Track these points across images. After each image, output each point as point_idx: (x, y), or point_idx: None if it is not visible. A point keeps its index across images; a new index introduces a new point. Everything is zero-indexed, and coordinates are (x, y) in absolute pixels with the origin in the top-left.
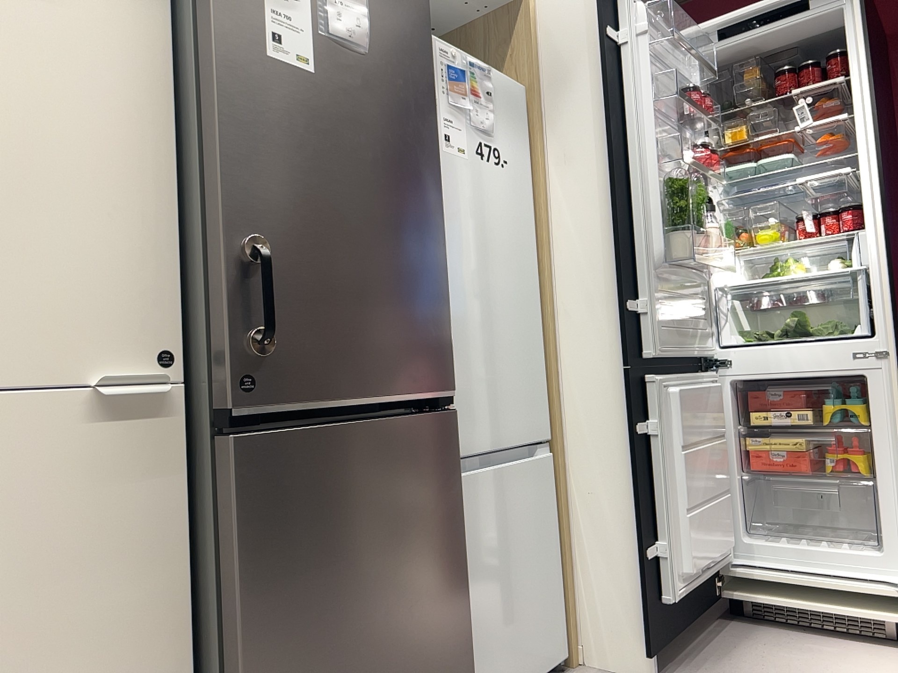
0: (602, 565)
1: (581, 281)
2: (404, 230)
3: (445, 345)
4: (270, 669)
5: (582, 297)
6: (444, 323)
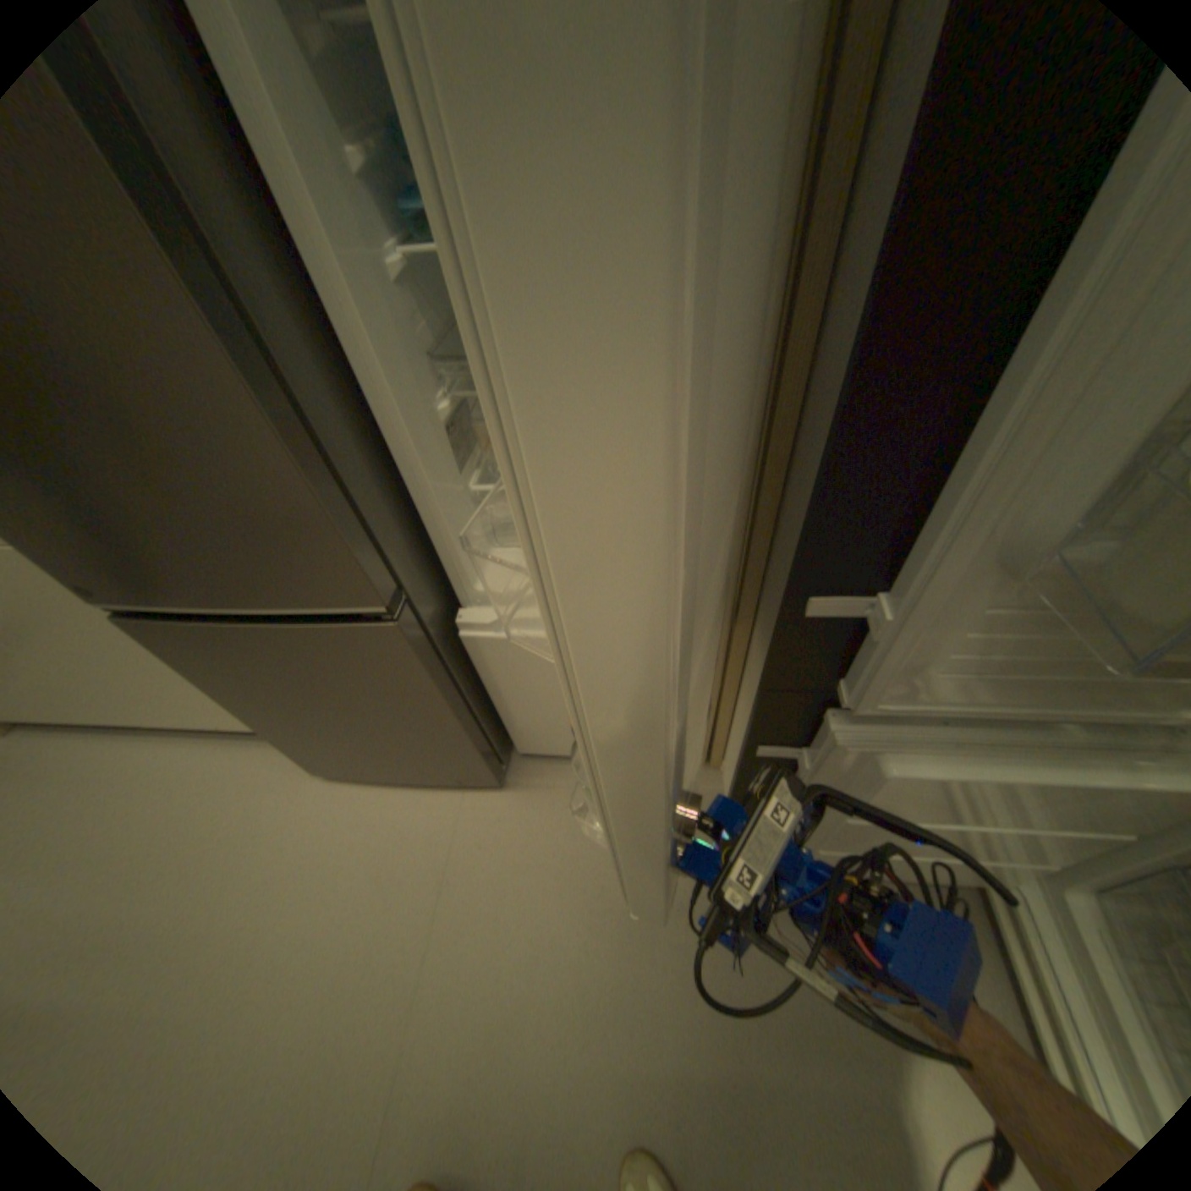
0: (735, 756)
1: (823, 431)
2: (143, 419)
3: (337, 562)
4: (251, 717)
5: (812, 470)
6: (321, 538)
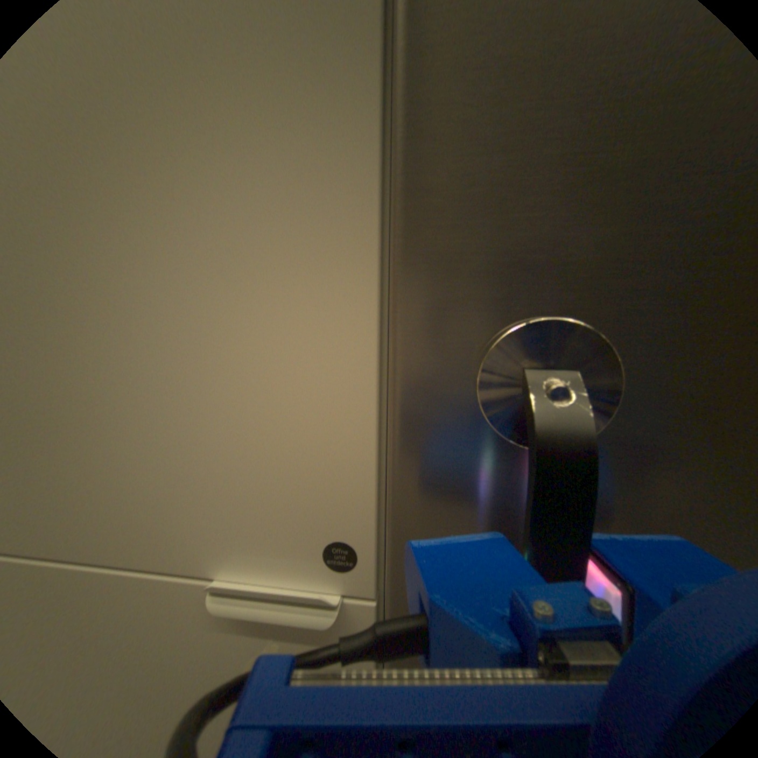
0: None
1: None
2: None
3: None
4: None
5: None
6: None
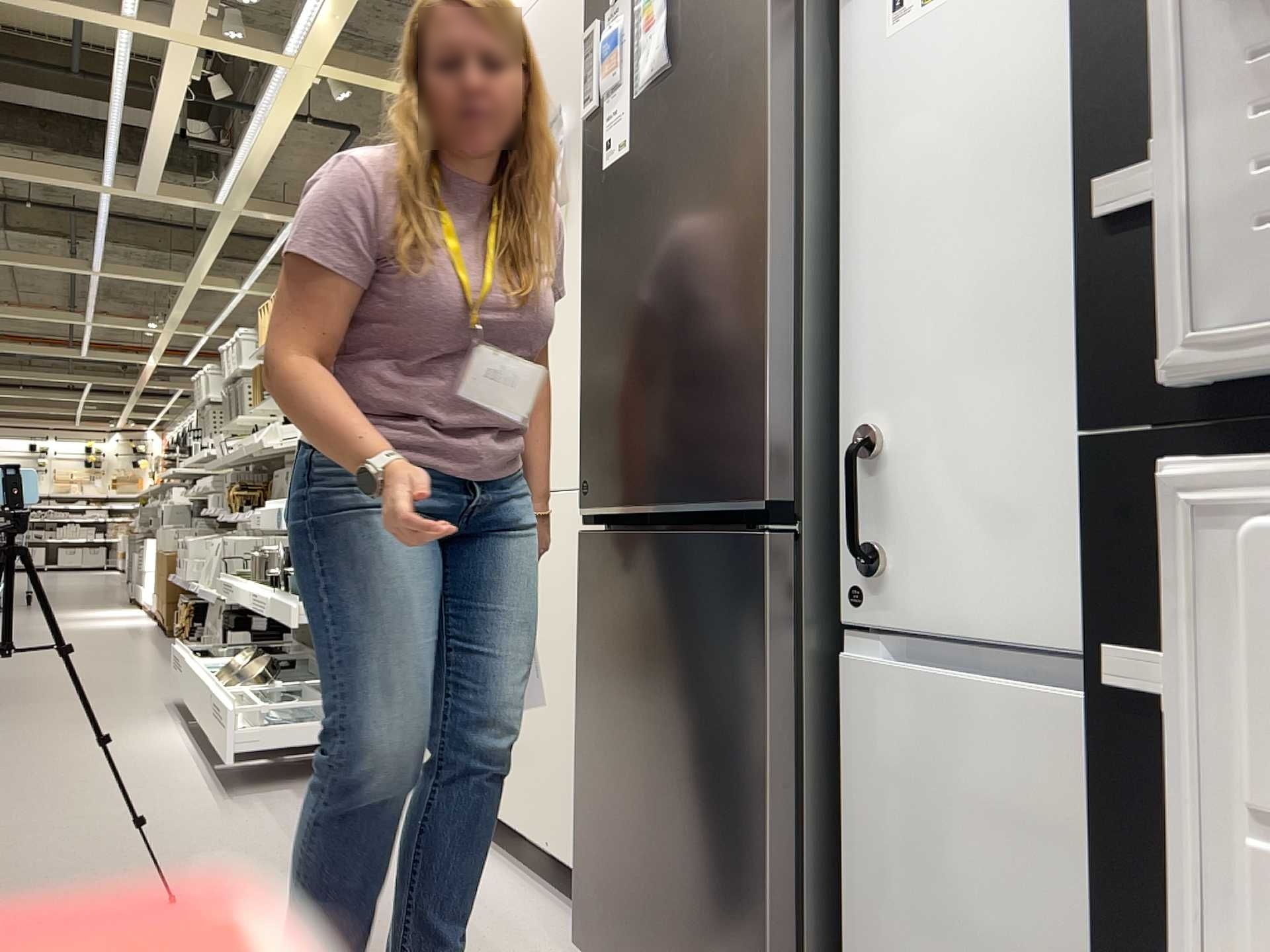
0: None
1: None
2: (706, 272)
3: (758, 429)
4: (589, 746)
5: None
6: (759, 393)
